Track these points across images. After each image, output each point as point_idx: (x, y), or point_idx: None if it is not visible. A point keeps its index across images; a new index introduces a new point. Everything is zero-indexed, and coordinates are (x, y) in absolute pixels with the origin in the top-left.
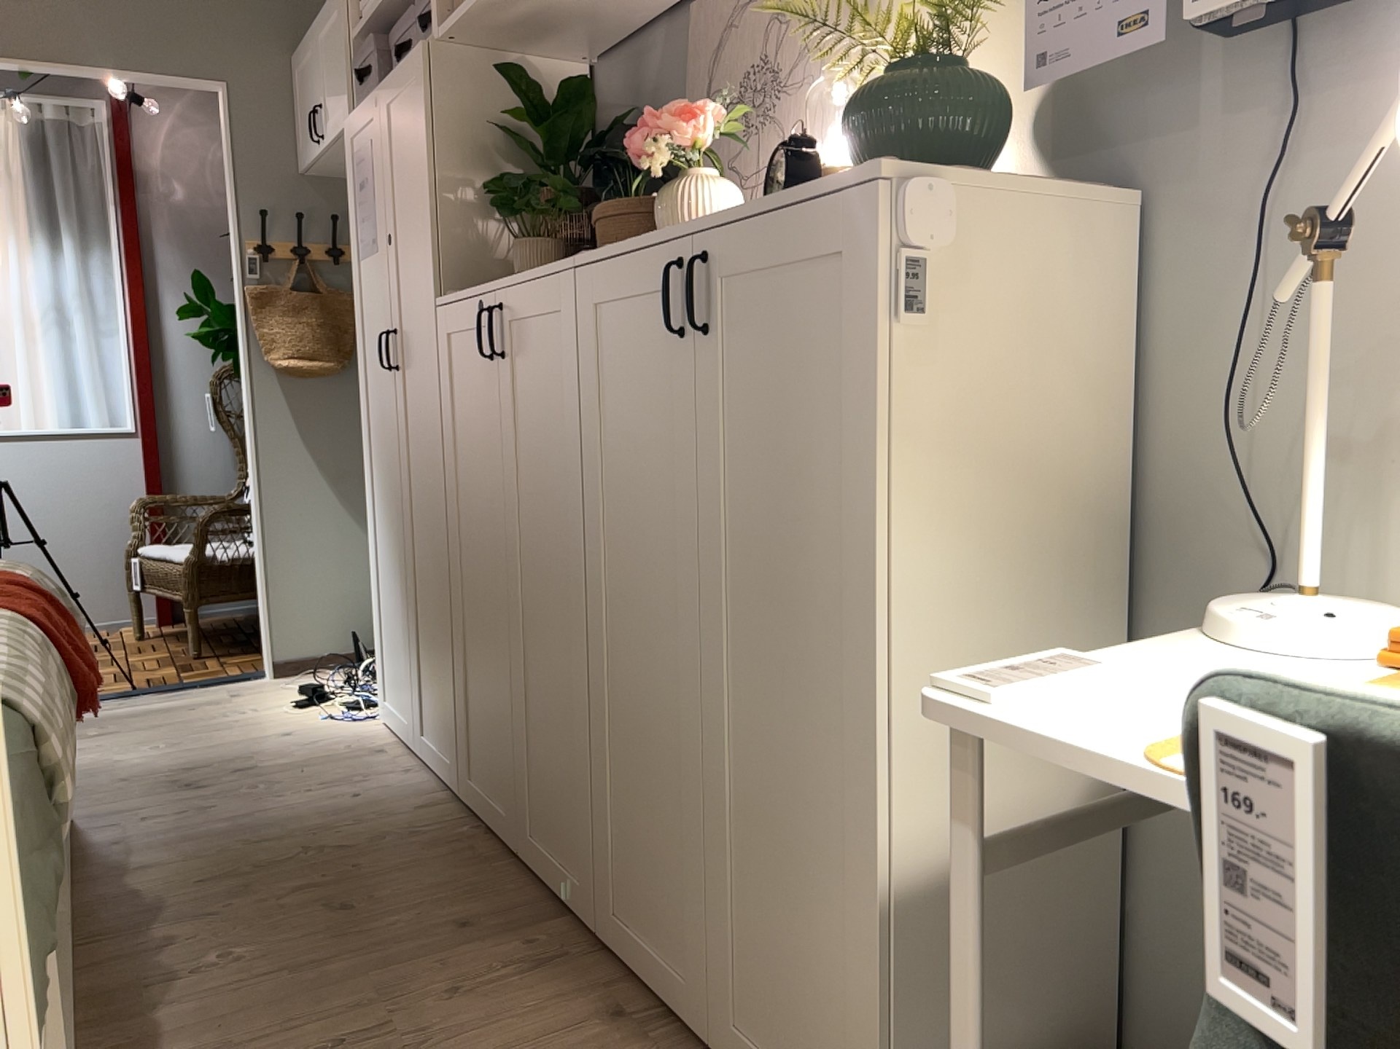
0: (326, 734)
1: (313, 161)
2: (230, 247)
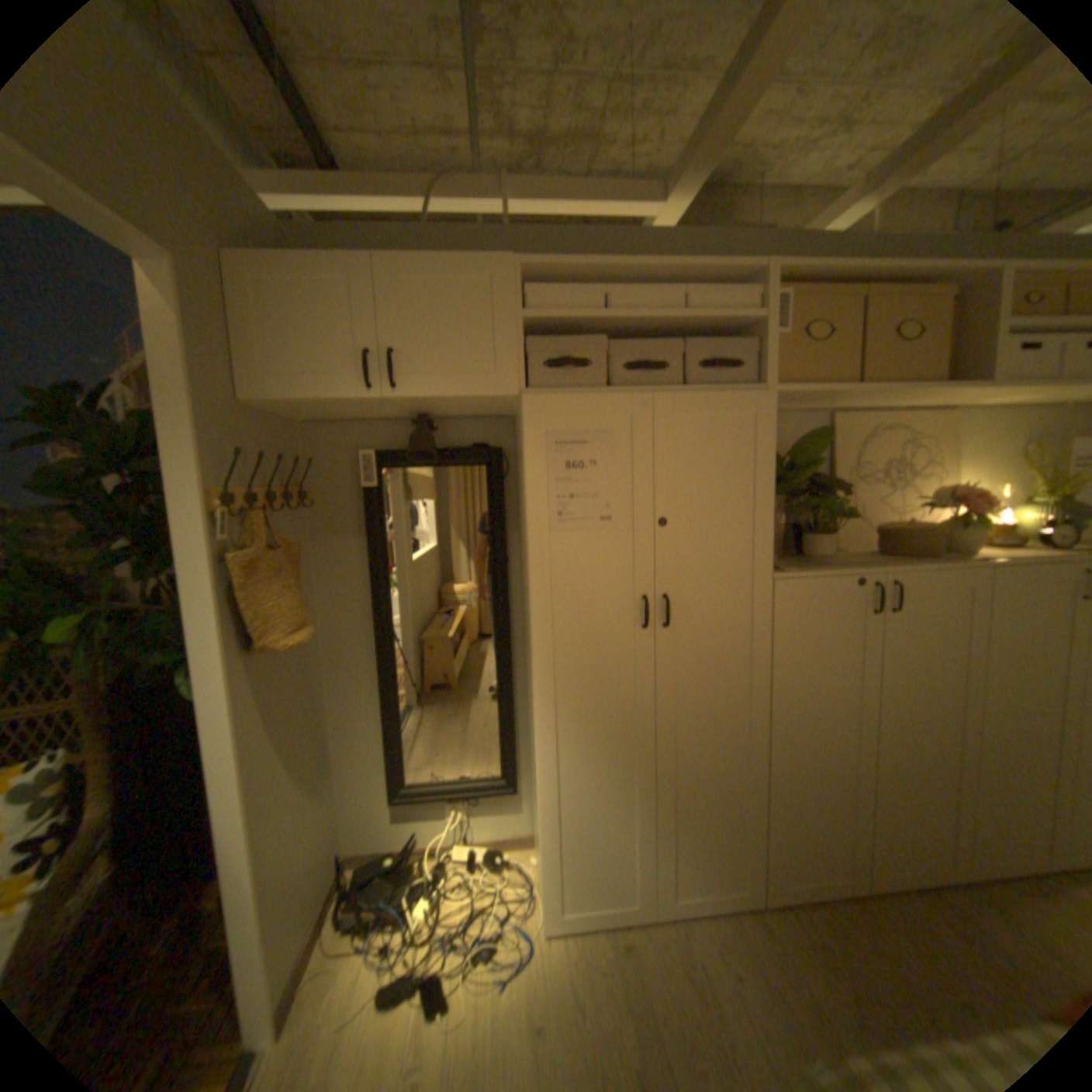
0: (556, 992)
1: (318, 401)
2: (171, 498)
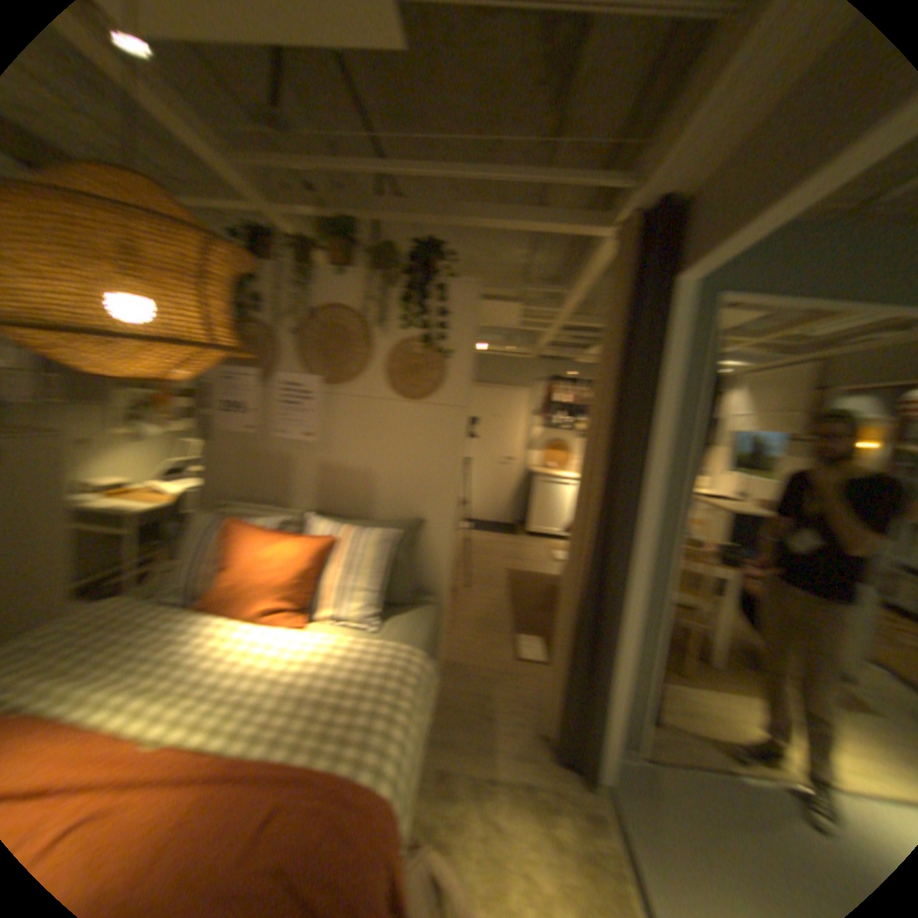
0: None
1: None
2: None
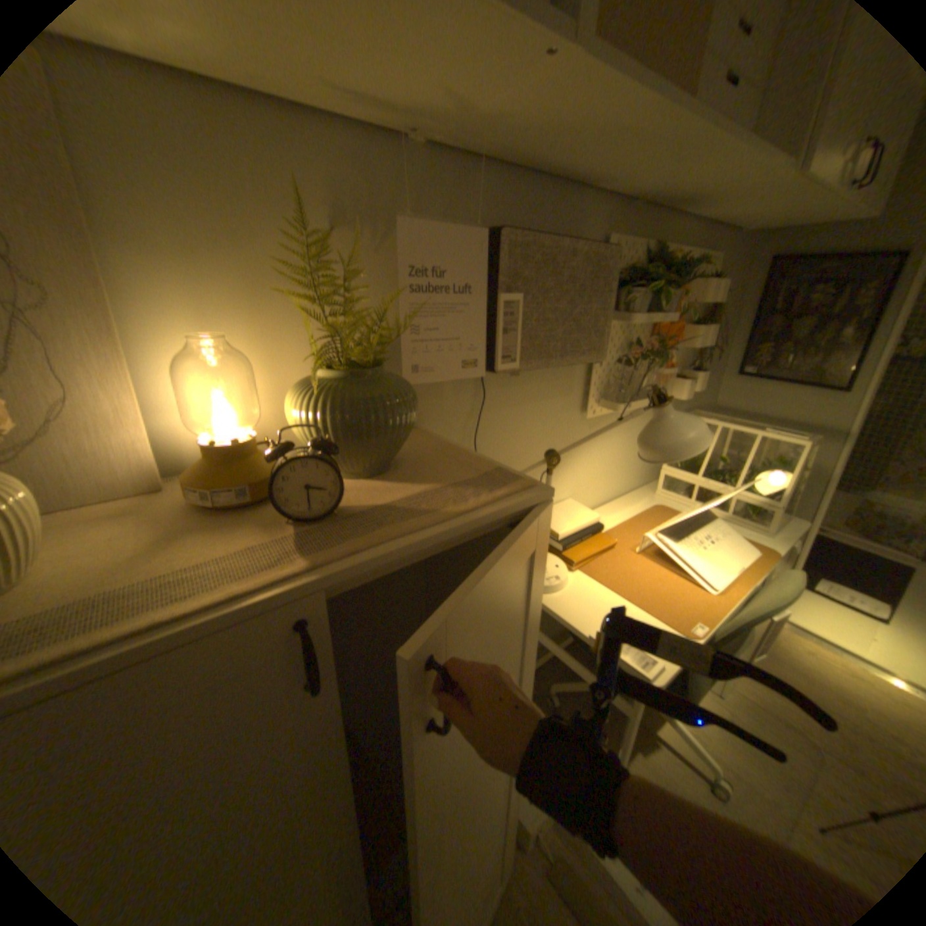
0: None
1: None
2: None
